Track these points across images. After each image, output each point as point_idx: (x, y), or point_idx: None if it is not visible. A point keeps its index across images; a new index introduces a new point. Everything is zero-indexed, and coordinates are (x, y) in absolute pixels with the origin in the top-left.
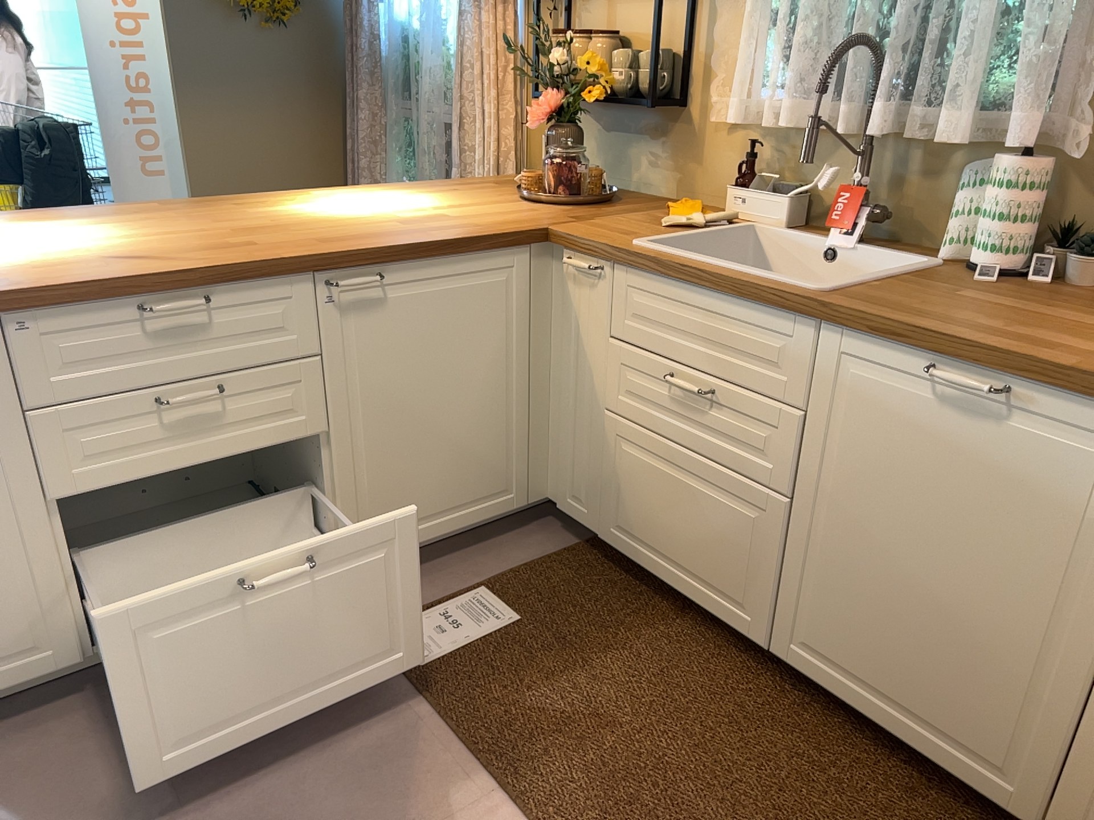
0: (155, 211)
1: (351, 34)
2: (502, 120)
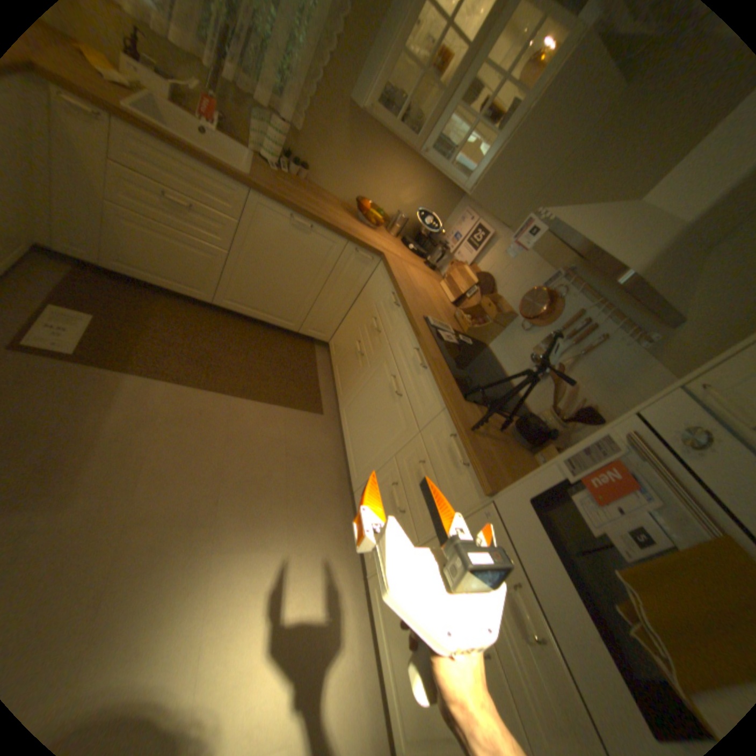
0: None
1: None
2: None
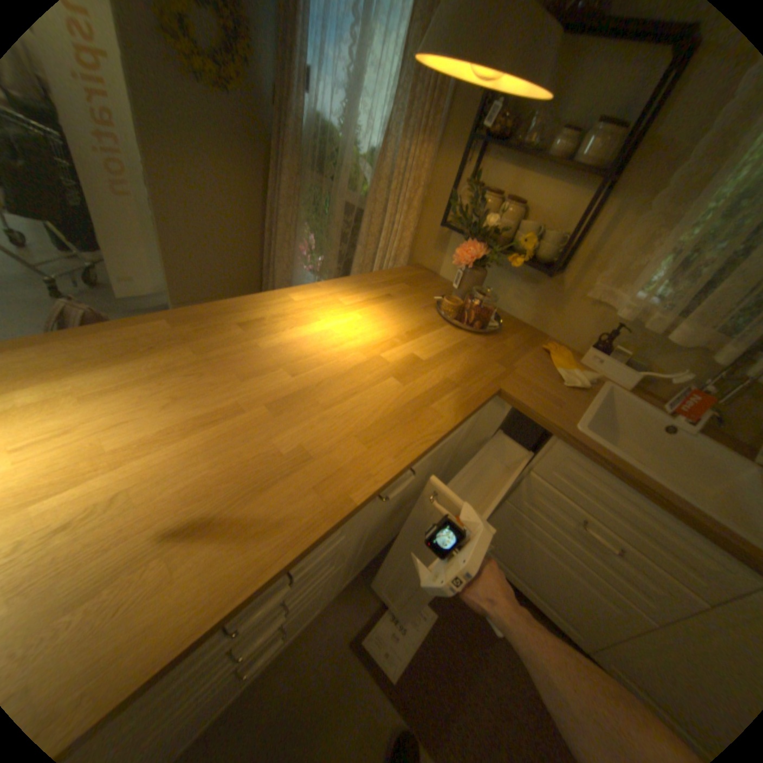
0: (166, 342)
1: (278, 110)
2: (406, 225)
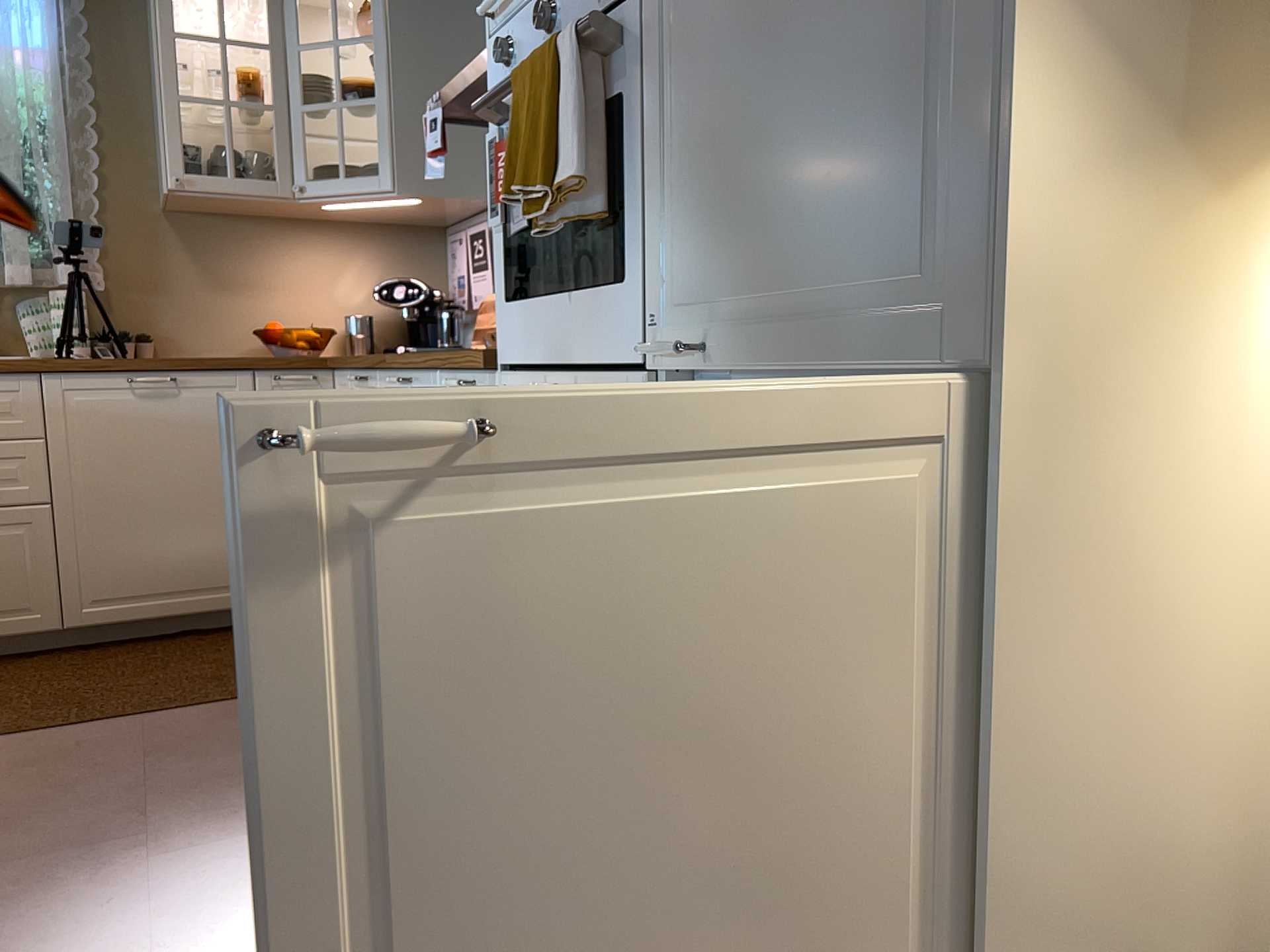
0: None
1: None
2: None
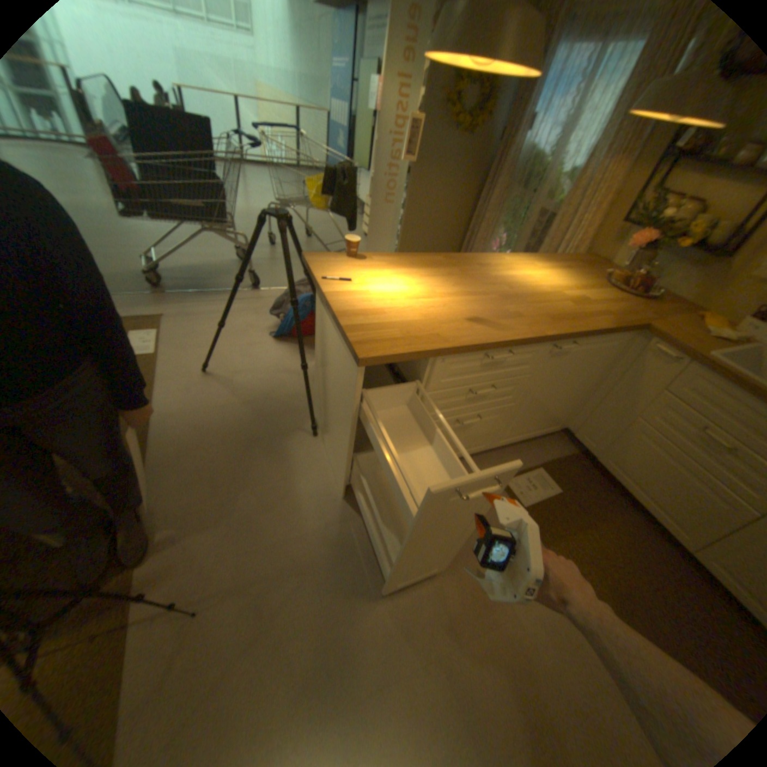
0: (446, 265)
1: (504, 144)
2: (591, 222)
